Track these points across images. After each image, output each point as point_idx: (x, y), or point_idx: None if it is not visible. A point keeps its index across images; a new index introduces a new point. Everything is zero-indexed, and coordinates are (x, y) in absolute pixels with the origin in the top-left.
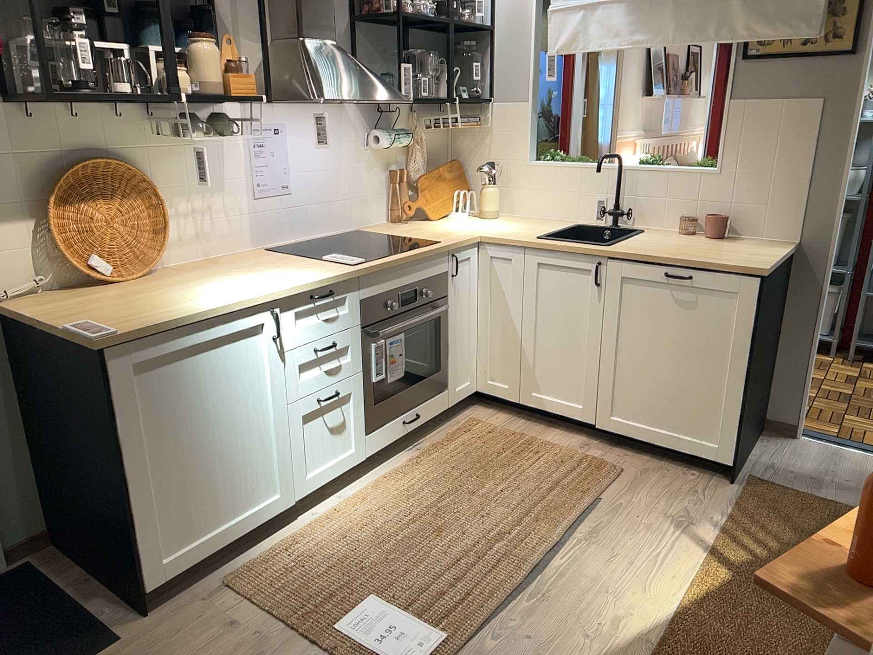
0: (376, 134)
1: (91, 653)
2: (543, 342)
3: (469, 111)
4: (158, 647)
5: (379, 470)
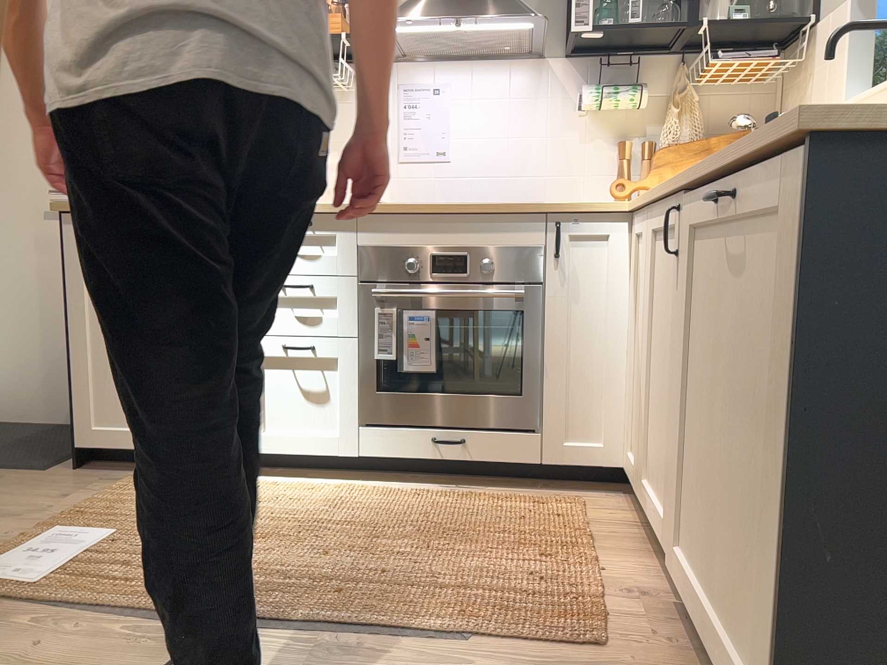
0: (582, 91)
1: (24, 468)
2: (657, 383)
3: (794, 52)
4: (32, 484)
5: (381, 485)
